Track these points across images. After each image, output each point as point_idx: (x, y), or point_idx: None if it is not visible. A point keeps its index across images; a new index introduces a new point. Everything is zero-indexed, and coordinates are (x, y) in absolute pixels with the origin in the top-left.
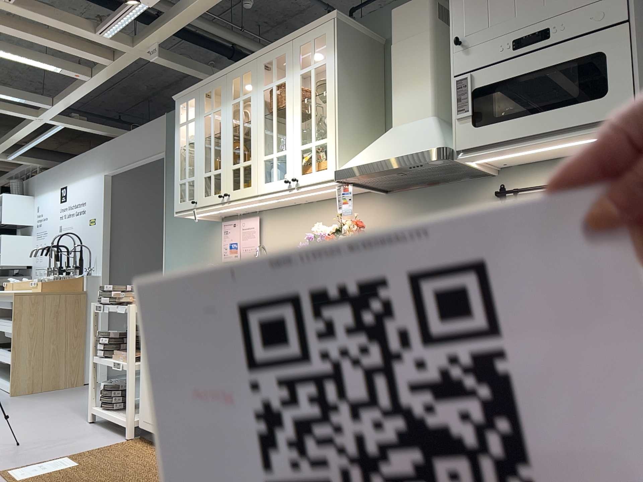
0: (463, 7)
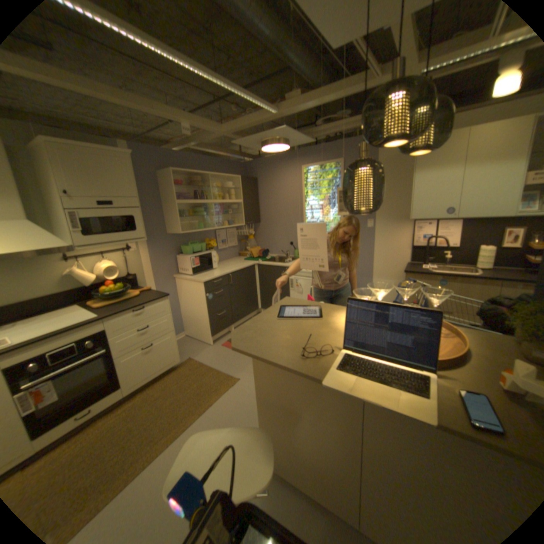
0: (66, 175)
